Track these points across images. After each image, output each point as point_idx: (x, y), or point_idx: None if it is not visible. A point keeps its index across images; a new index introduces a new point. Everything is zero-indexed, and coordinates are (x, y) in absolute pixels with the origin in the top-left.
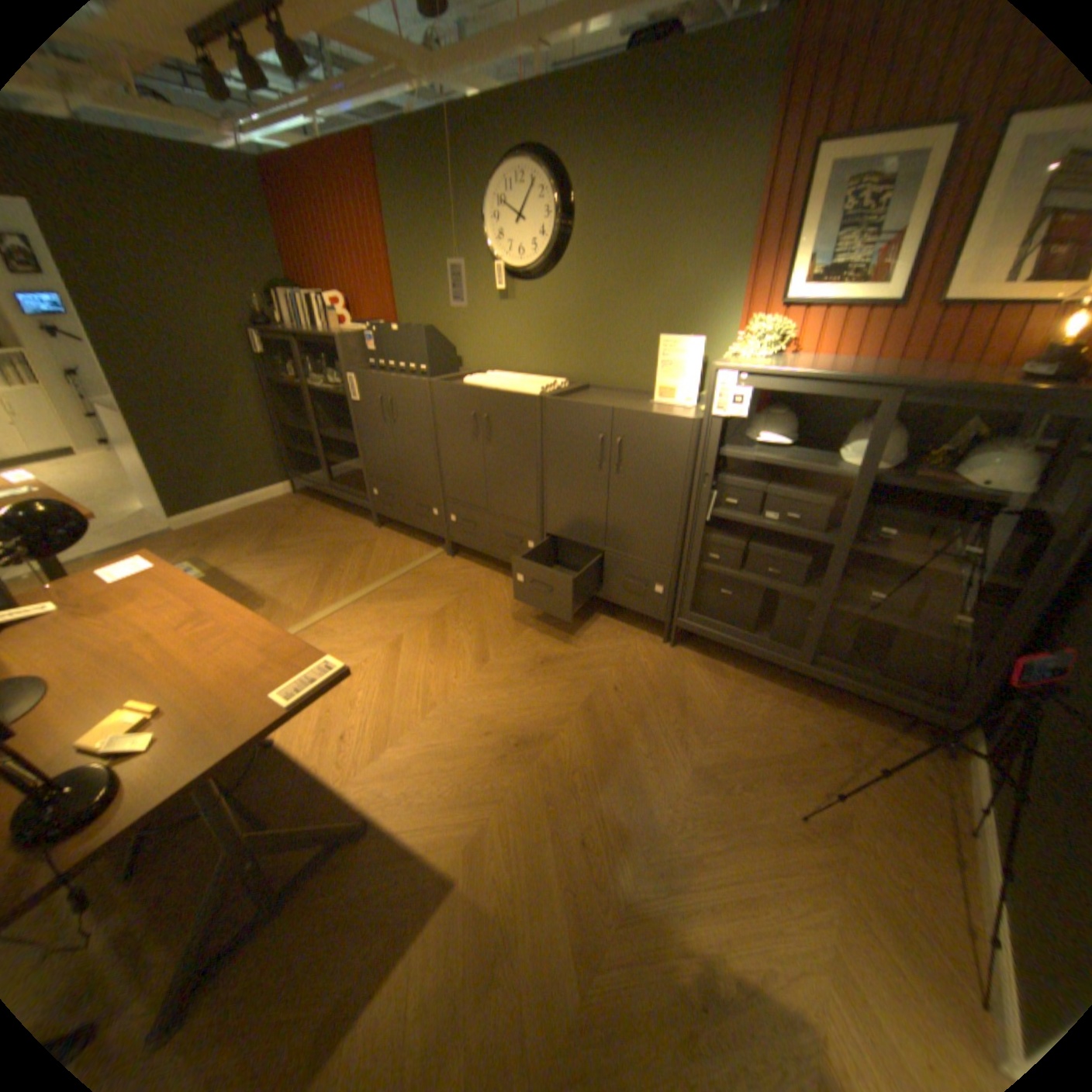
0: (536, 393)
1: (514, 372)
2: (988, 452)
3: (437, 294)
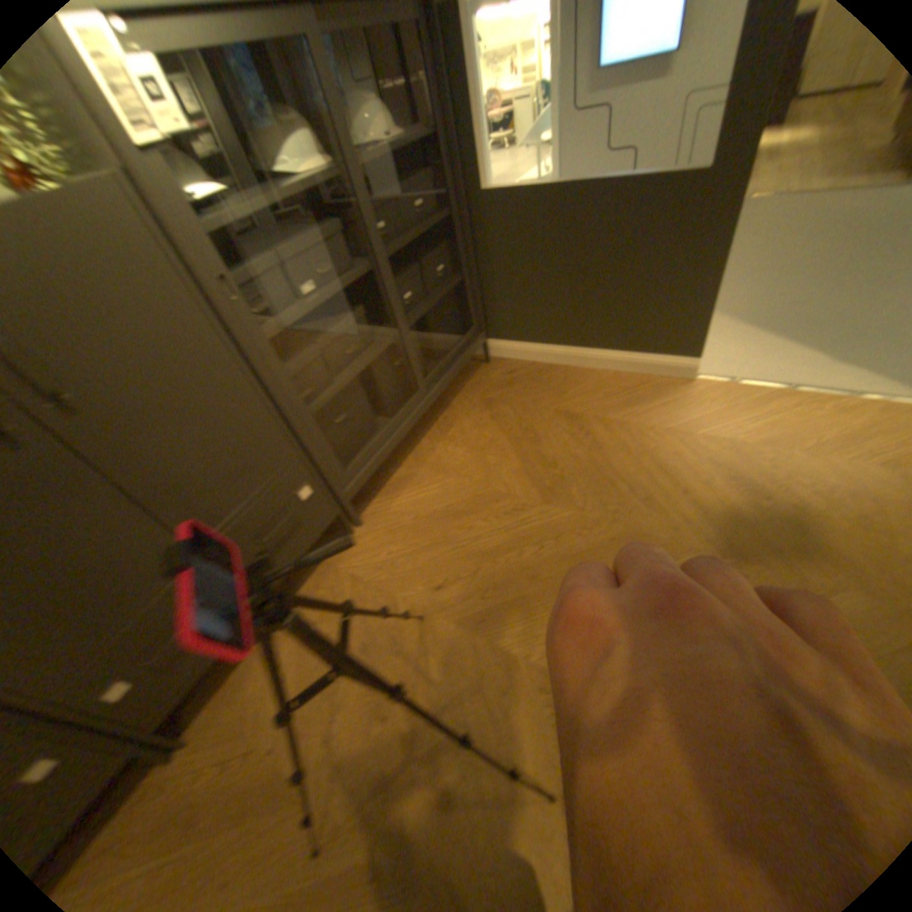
0: None
1: None
2: (357, 106)
3: None
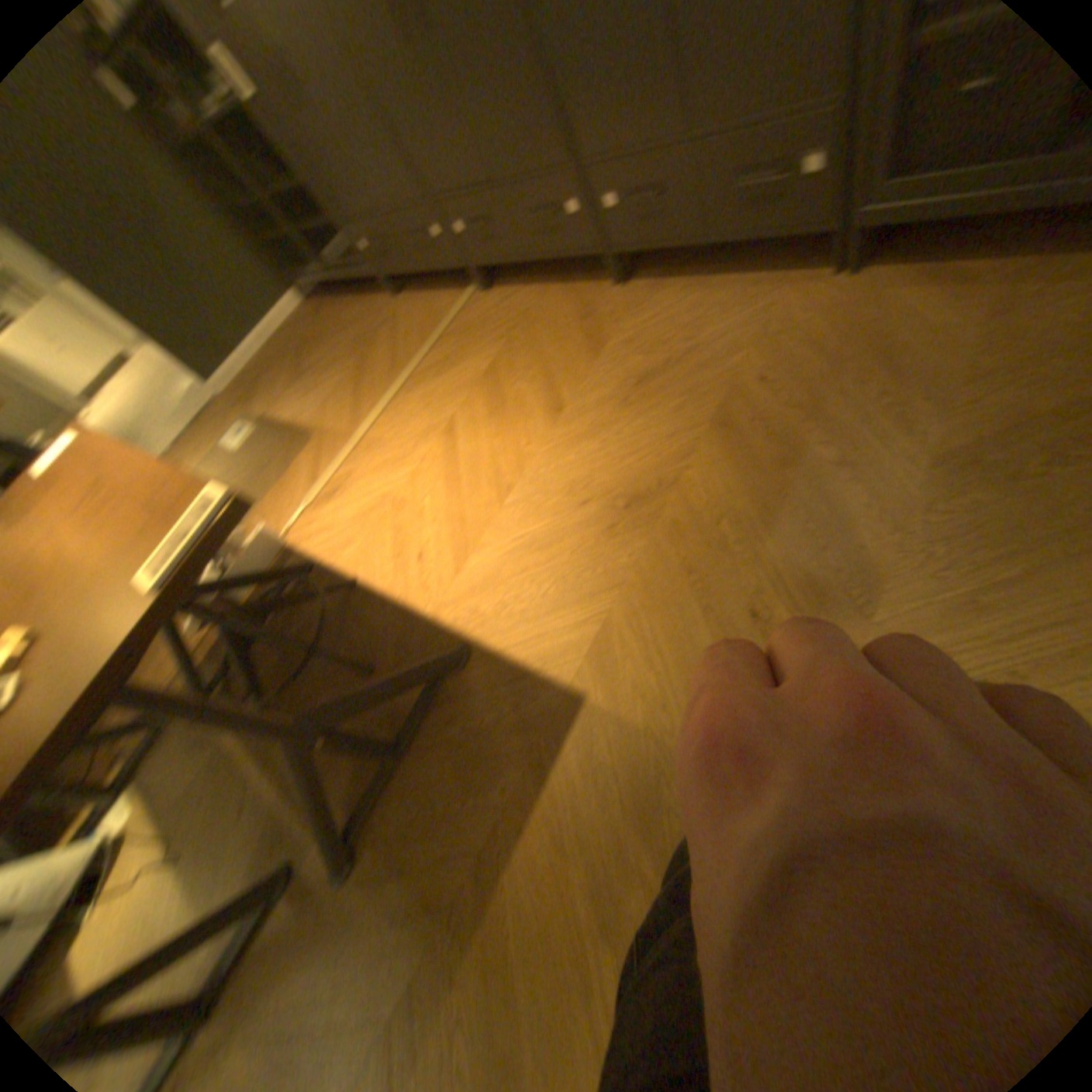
0: None
1: None
2: None
3: None
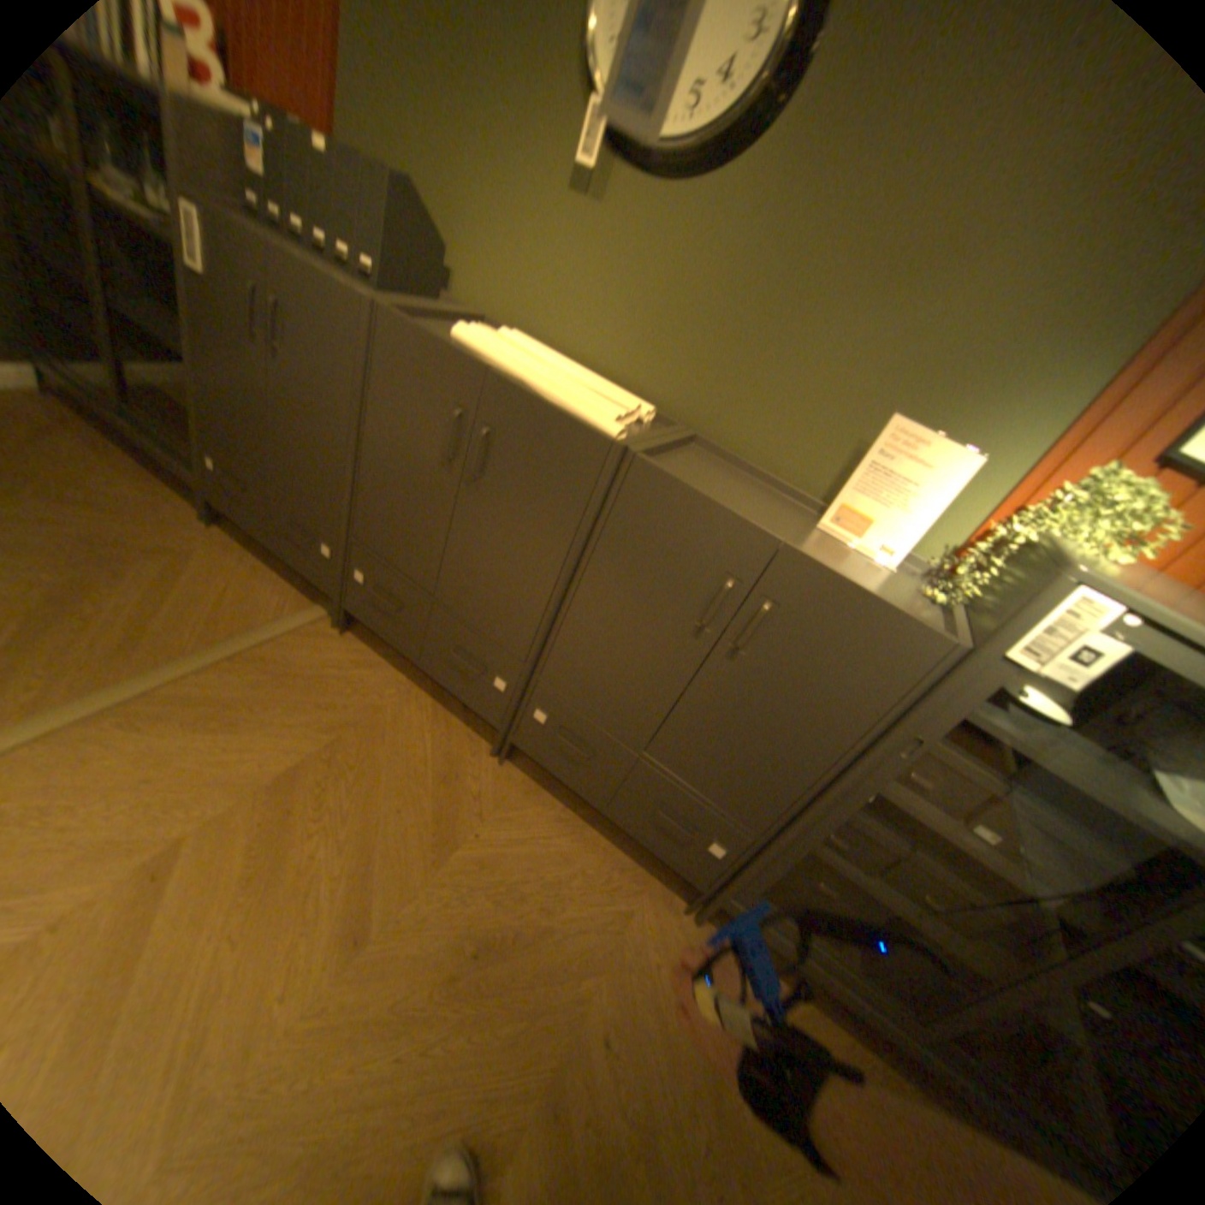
0: (612, 429)
1: (551, 344)
2: None
3: (437, 109)
